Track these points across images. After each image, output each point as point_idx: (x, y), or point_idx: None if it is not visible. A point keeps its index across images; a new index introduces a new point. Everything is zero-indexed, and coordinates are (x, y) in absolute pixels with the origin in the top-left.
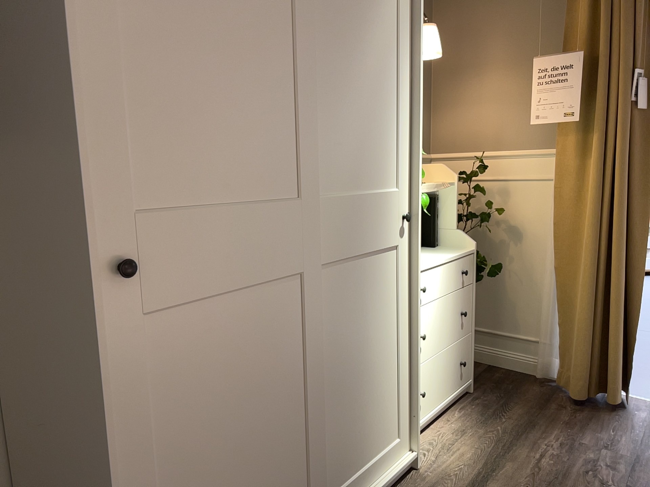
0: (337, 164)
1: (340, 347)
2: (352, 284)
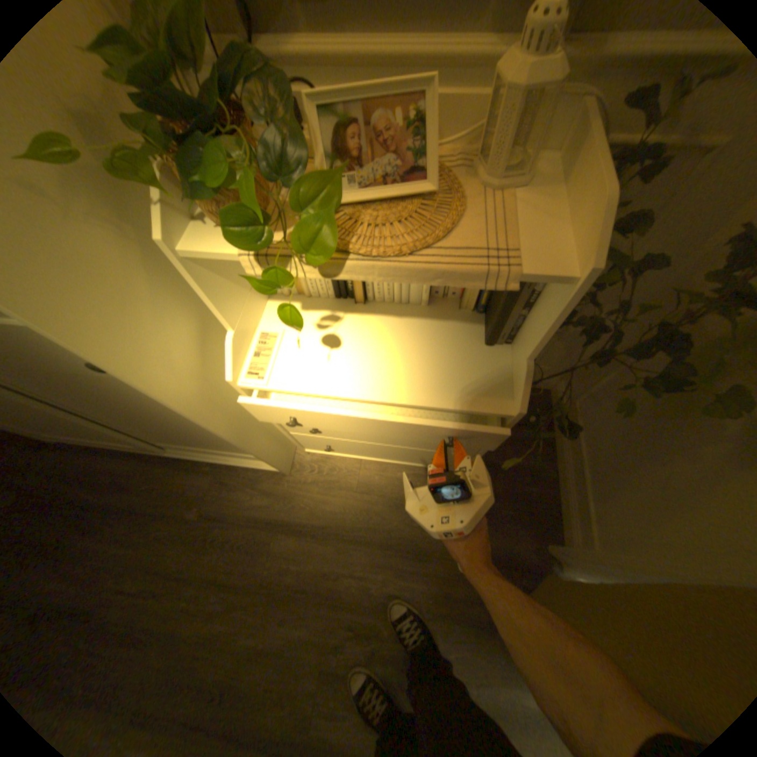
0: None
1: (96, 410)
2: (57, 385)
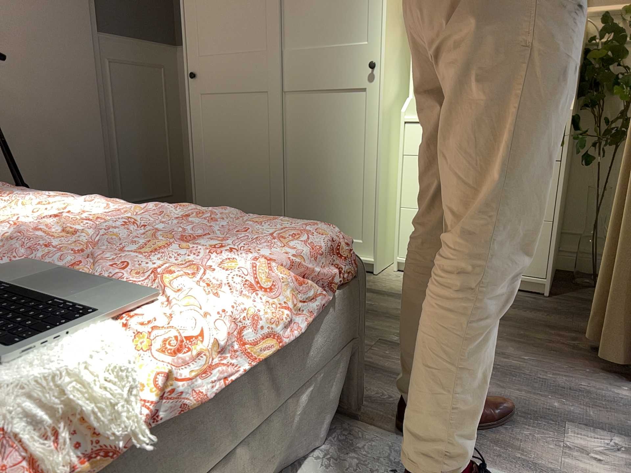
0: (301, 24)
1: (302, 151)
2: (314, 111)
